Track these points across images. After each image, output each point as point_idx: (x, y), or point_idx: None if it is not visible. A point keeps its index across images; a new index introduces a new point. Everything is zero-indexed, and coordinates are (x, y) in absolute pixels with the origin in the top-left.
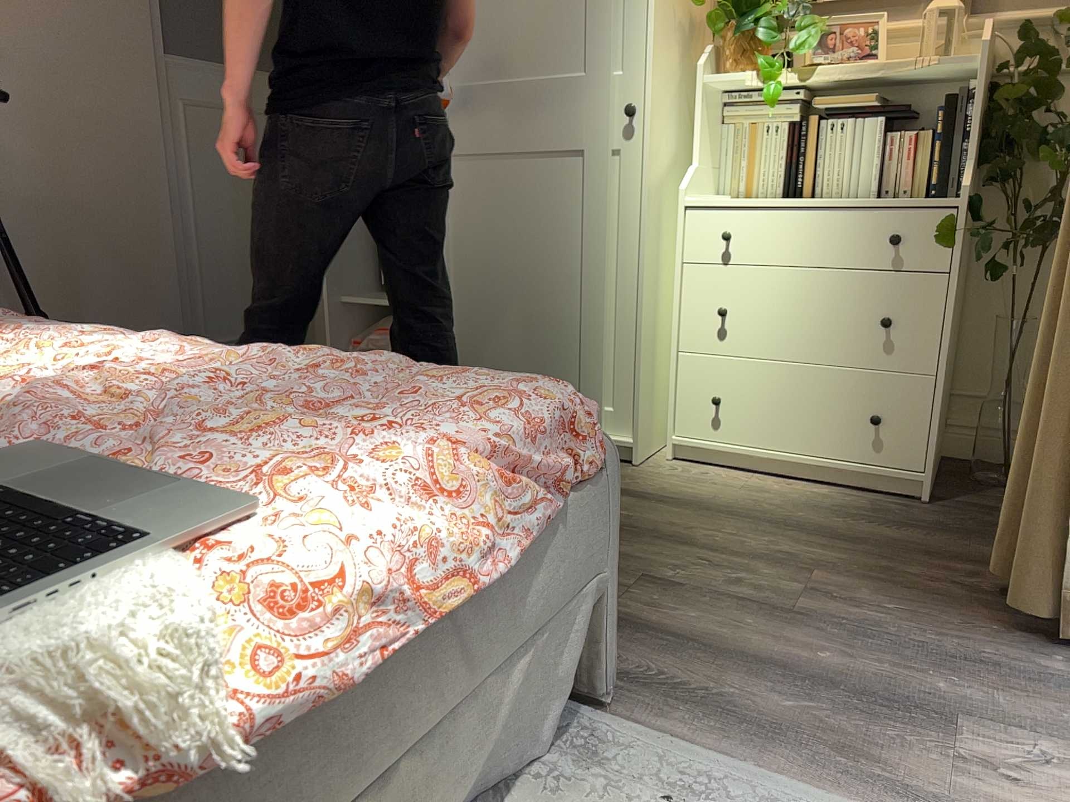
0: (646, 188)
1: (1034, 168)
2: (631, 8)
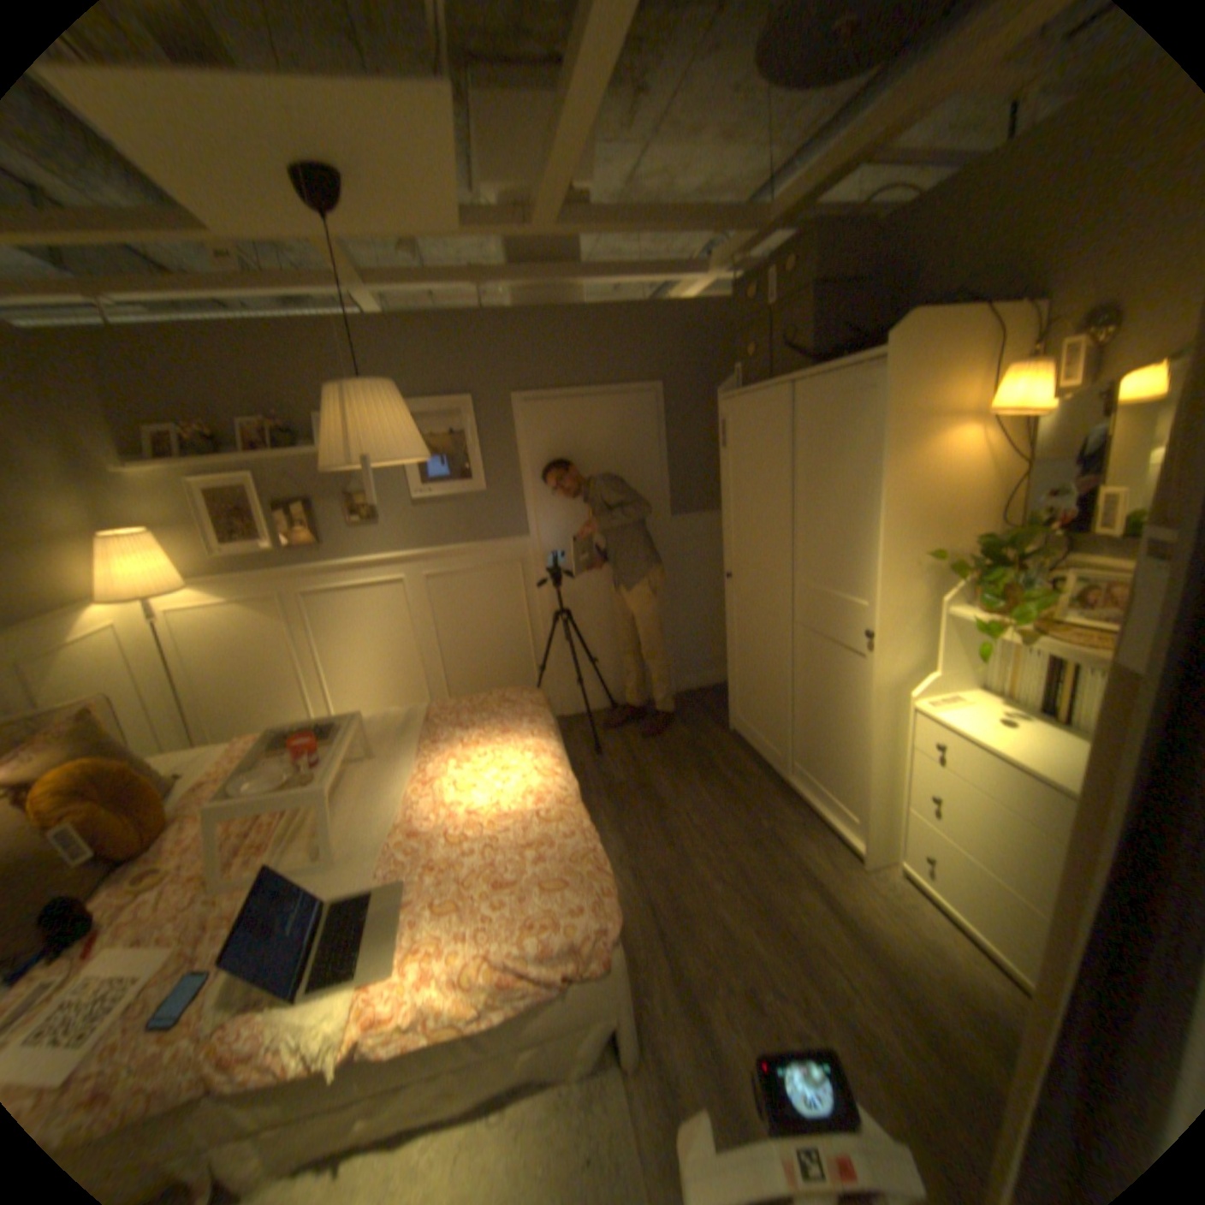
0: (877, 693)
1: None
2: (874, 564)
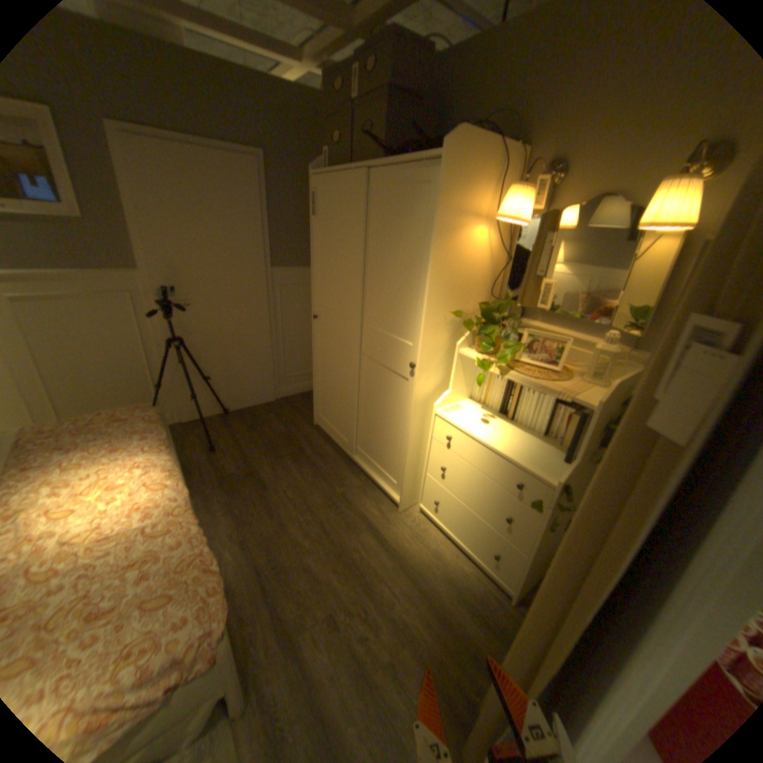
0: (414, 403)
1: None
2: (419, 316)
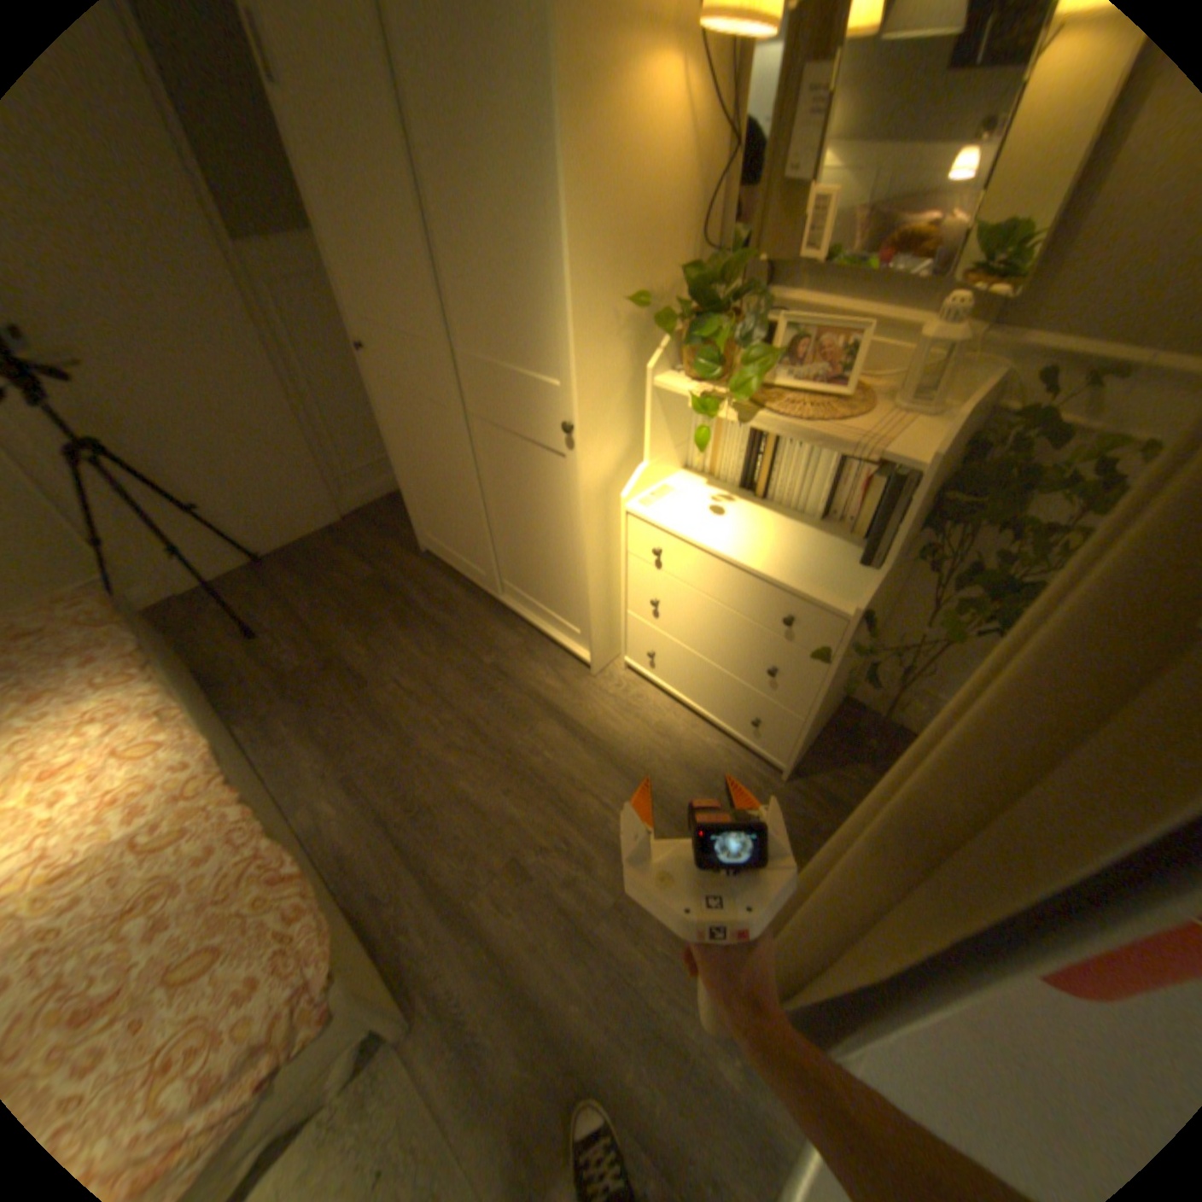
0: (584, 502)
1: (997, 527)
2: (560, 319)
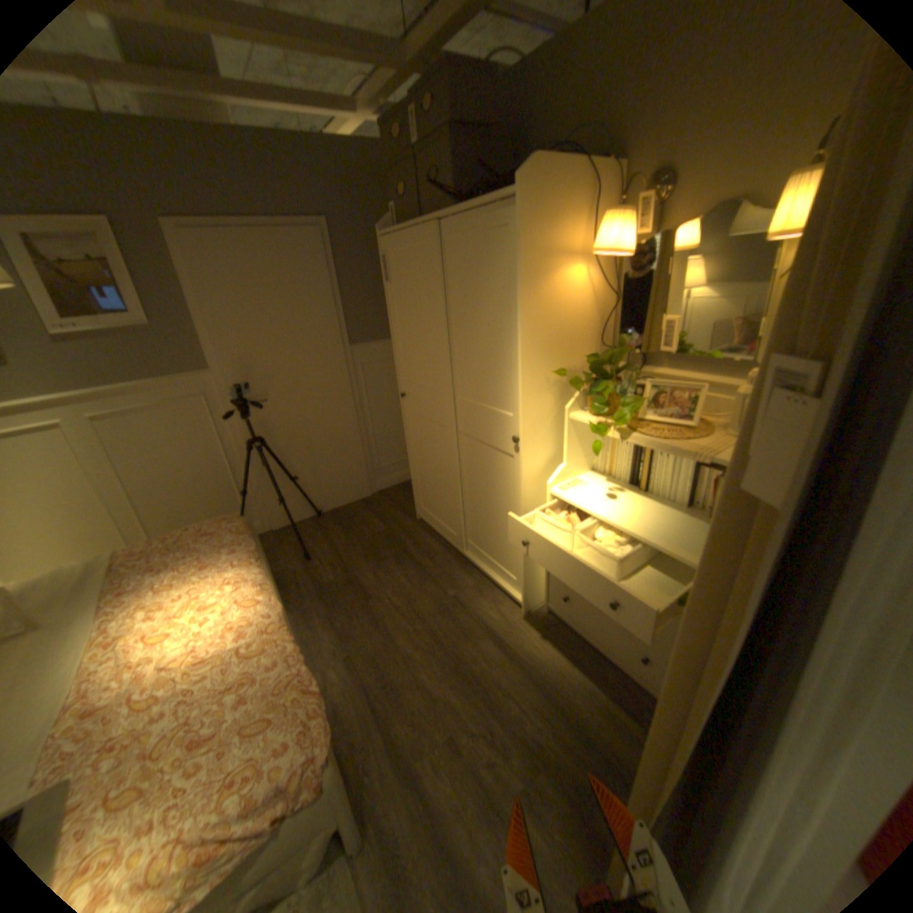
0: (523, 485)
1: None
2: (515, 382)
